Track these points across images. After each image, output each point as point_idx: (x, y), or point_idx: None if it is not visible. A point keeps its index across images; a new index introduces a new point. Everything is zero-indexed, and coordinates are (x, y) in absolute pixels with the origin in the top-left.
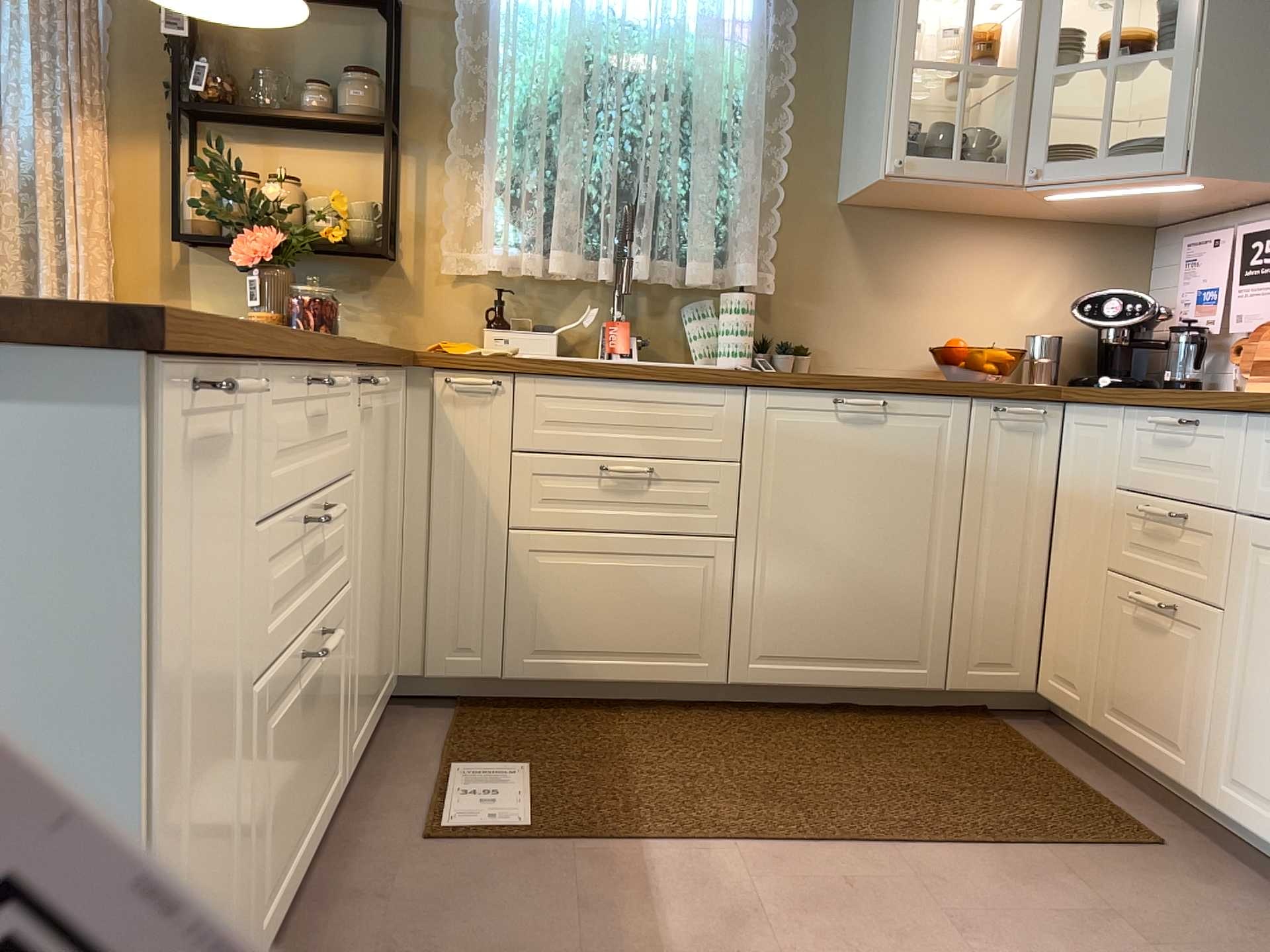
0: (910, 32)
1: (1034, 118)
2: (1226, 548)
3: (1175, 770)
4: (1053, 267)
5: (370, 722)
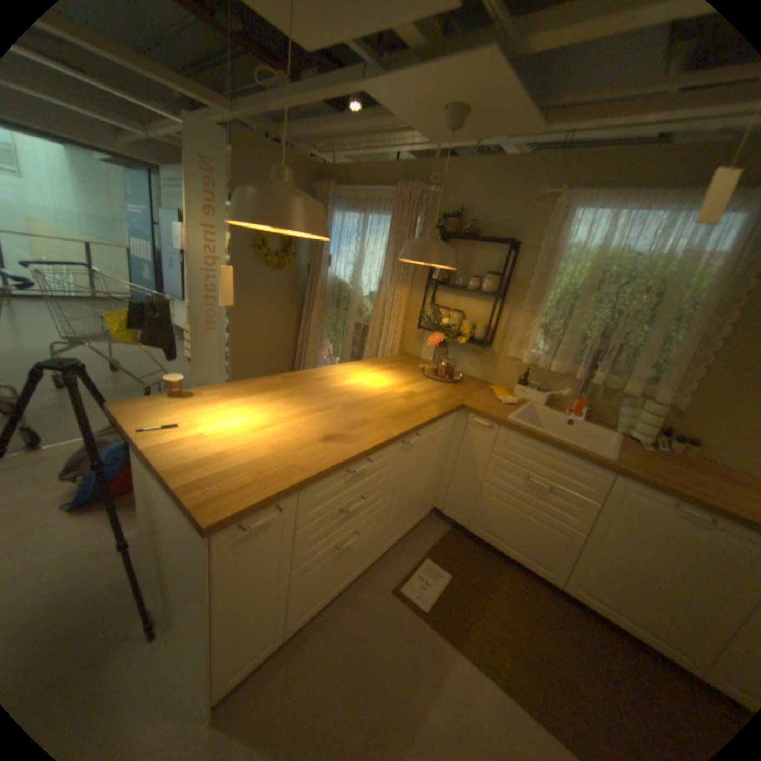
0: None
1: None
2: None
3: None
4: None
5: (404, 533)
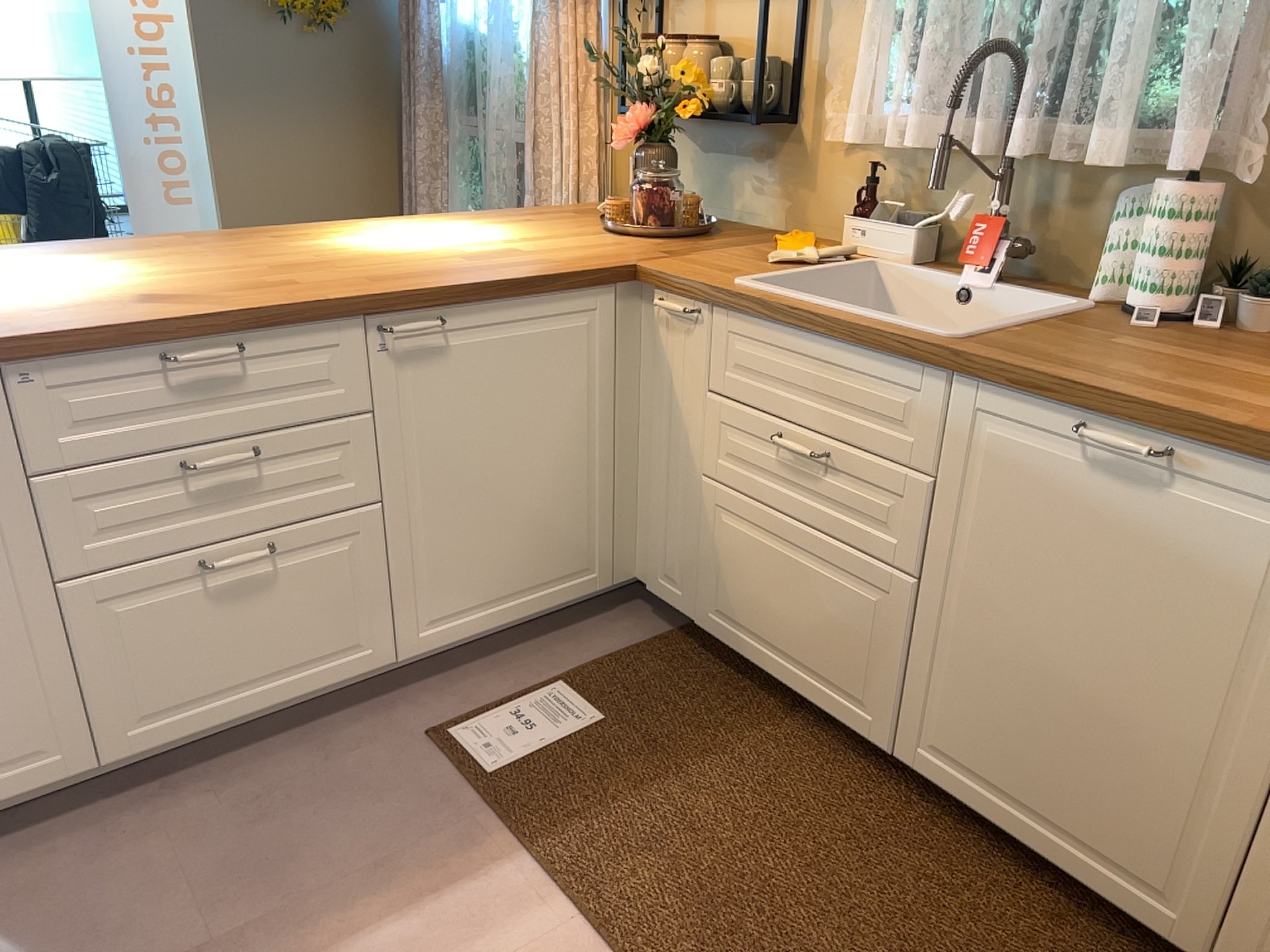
0: None
1: None
2: None
3: None
4: None
5: (502, 614)
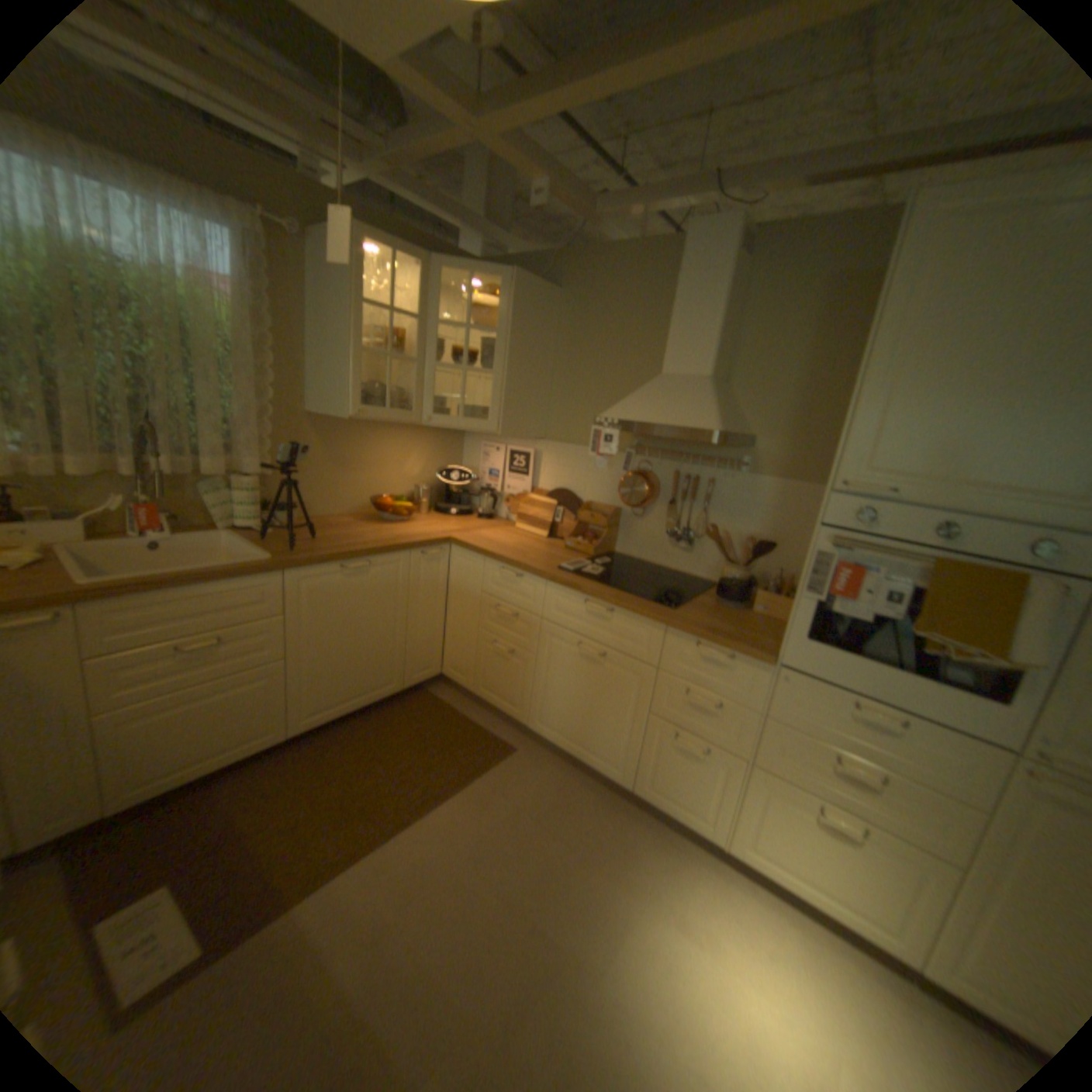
0: (357, 331)
1: (424, 388)
2: (536, 630)
3: (515, 714)
4: (422, 448)
5: None
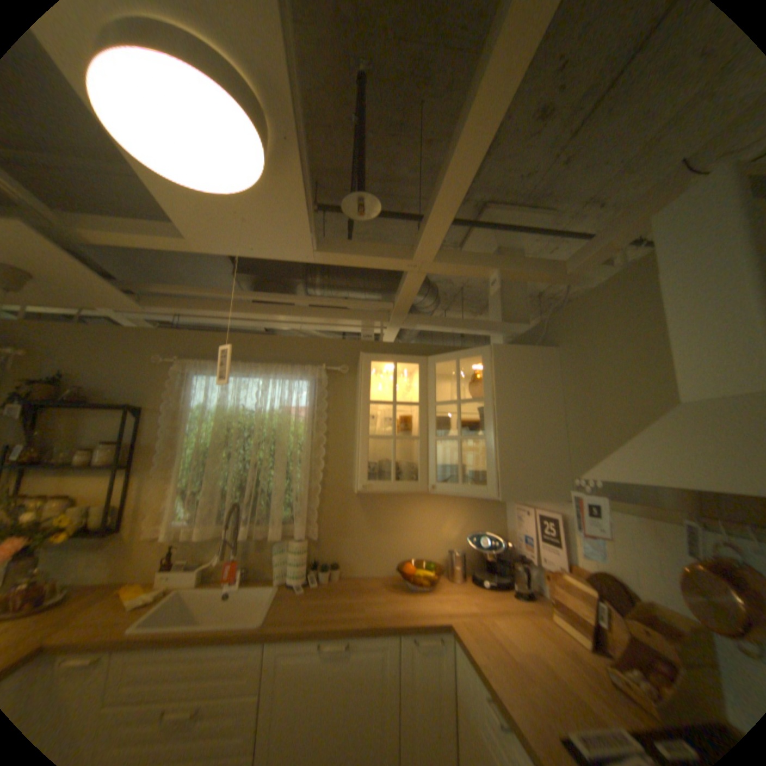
0: (366, 421)
1: (429, 458)
2: None
3: None
4: (459, 511)
5: None
